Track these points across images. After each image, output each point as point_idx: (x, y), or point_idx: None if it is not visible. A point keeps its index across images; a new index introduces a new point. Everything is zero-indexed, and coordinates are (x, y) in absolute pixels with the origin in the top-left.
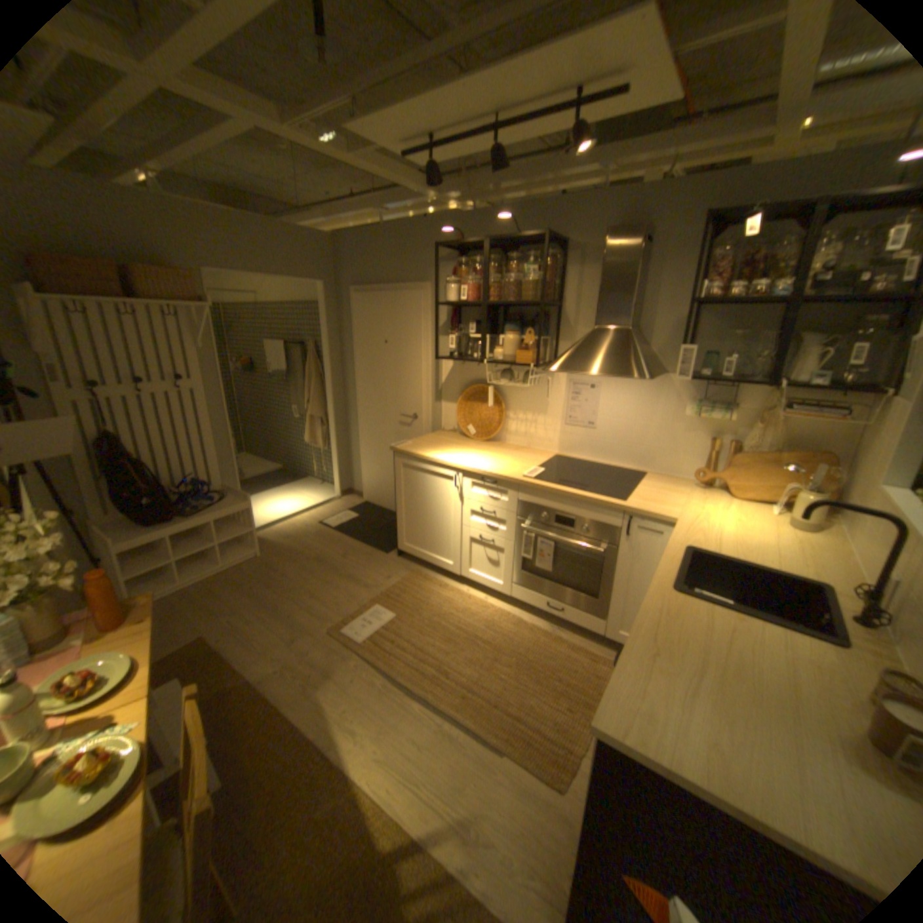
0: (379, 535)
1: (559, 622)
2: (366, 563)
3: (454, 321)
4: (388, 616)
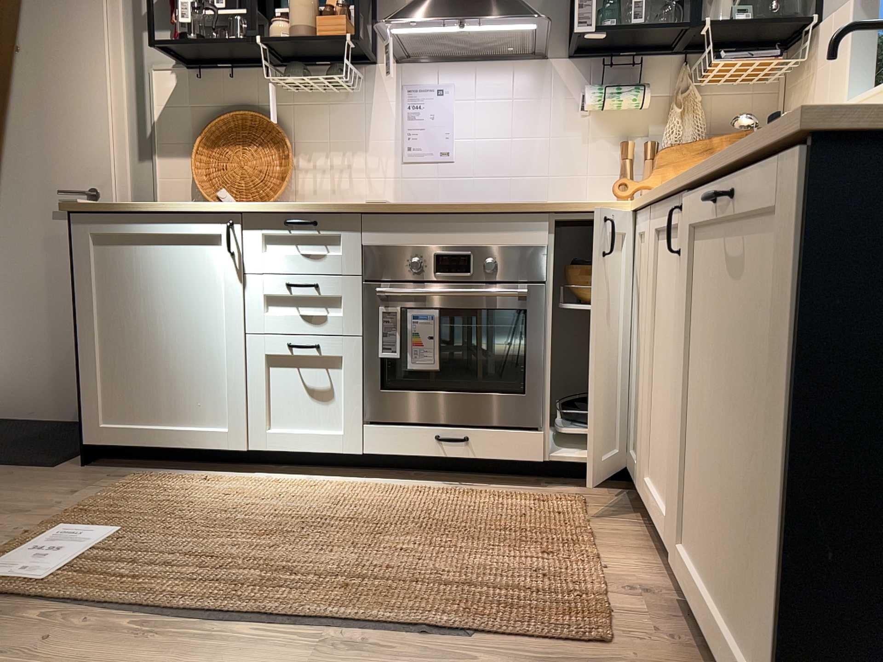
0: (19, 449)
1: (459, 479)
2: (1, 486)
3: (174, 3)
4: (101, 535)
